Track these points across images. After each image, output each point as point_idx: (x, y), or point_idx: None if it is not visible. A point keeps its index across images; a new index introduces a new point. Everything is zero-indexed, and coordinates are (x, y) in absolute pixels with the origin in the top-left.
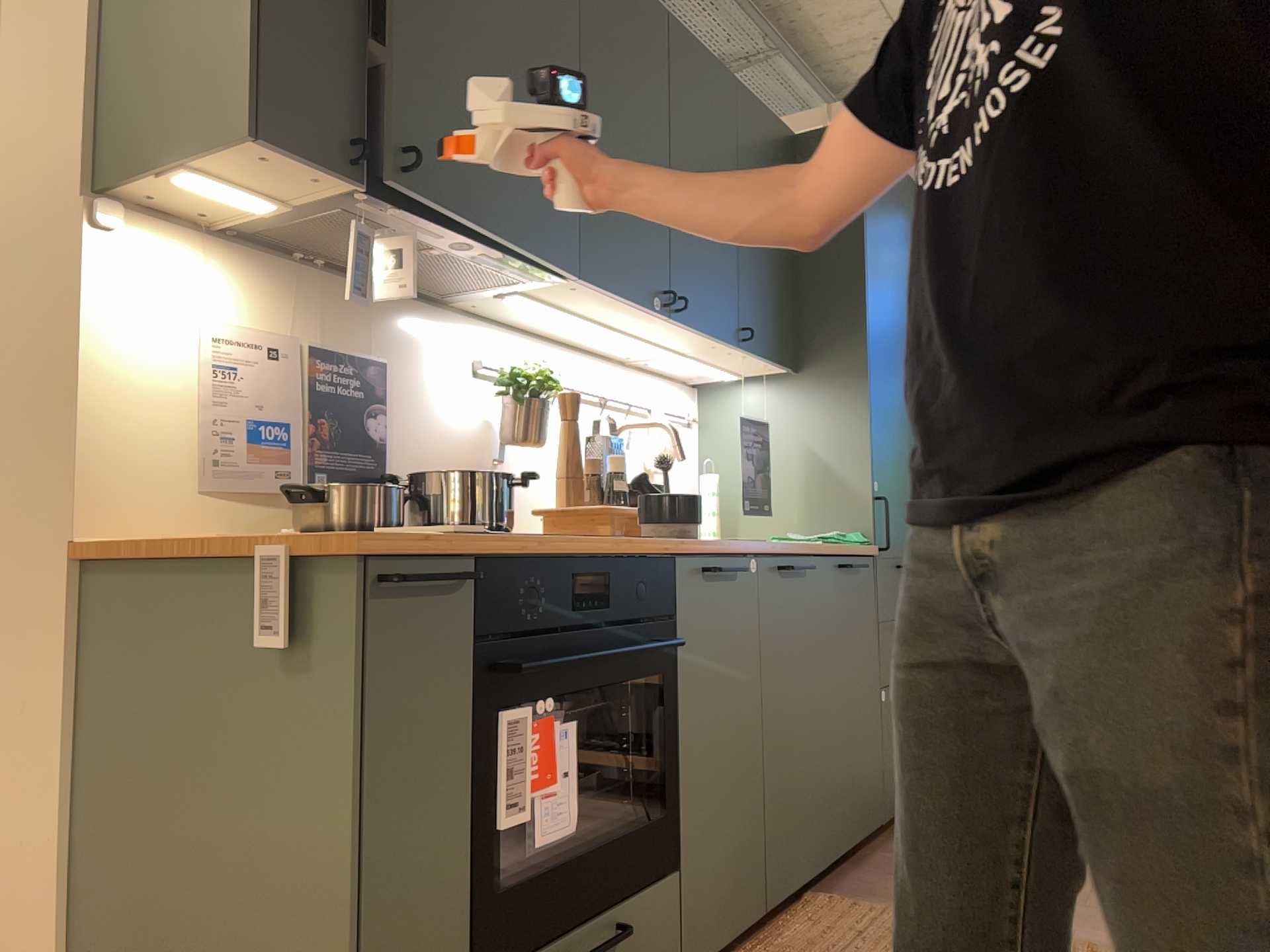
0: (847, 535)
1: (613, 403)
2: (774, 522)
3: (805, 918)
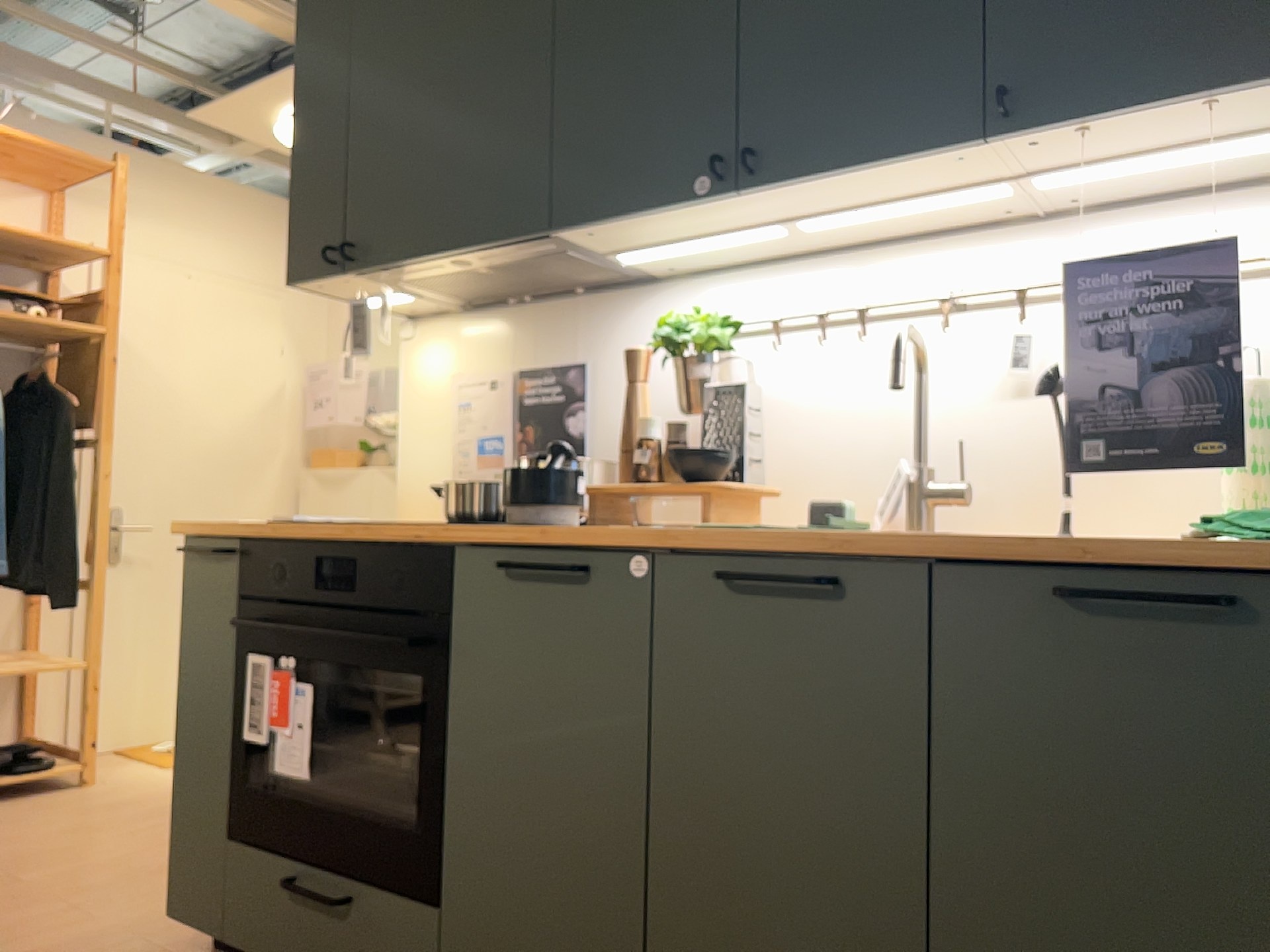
0: None
1: (987, 299)
2: None
3: None
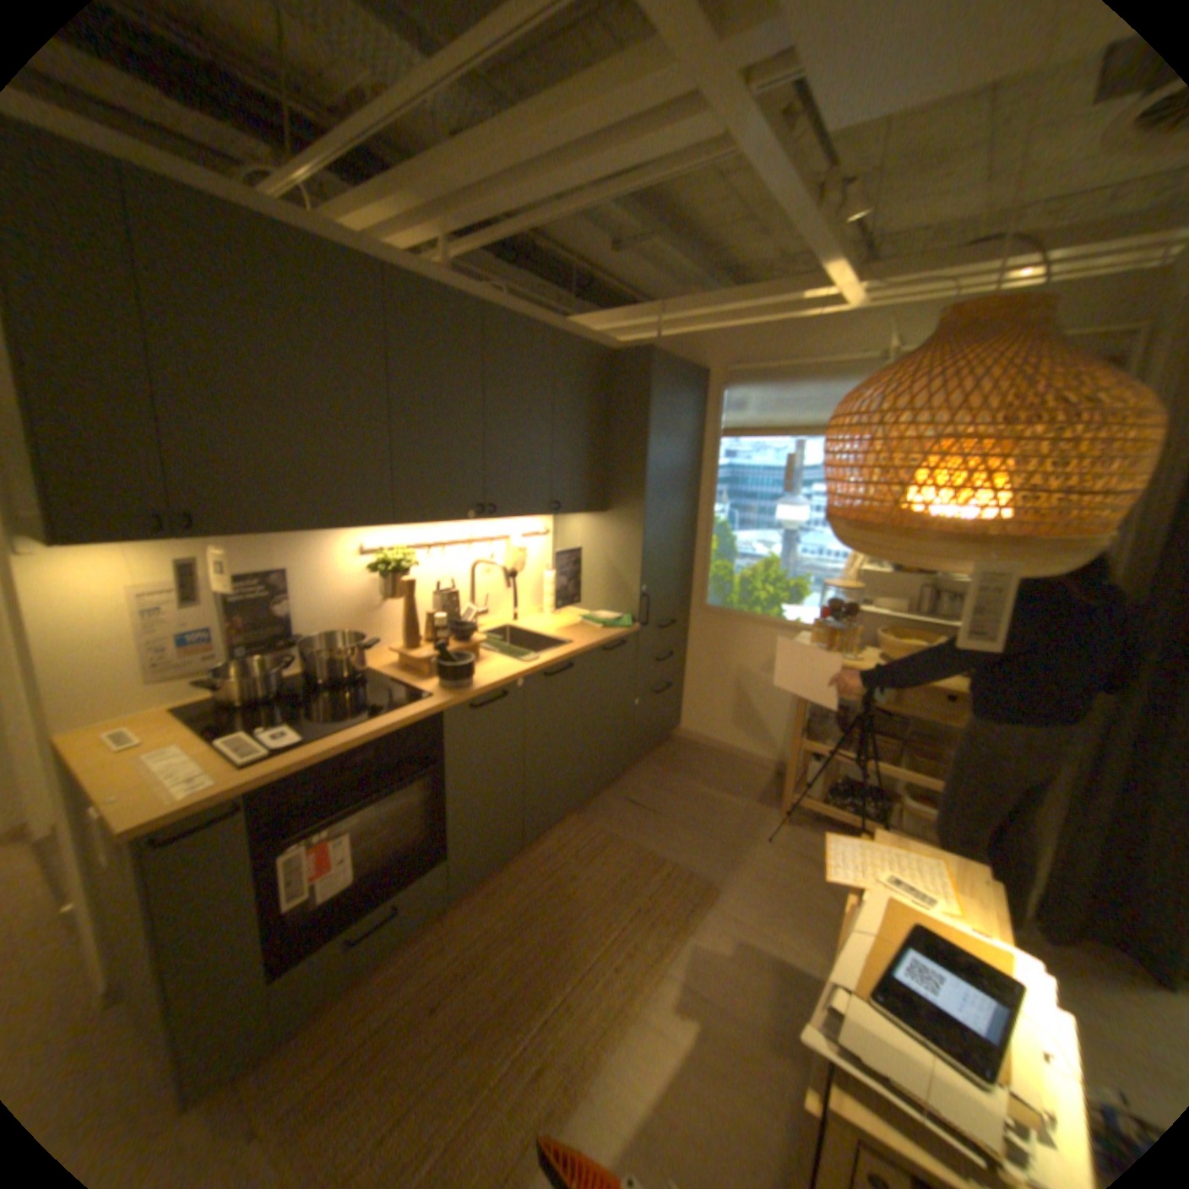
0: (621, 618)
1: (479, 540)
2: (587, 599)
3: (556, 836)
